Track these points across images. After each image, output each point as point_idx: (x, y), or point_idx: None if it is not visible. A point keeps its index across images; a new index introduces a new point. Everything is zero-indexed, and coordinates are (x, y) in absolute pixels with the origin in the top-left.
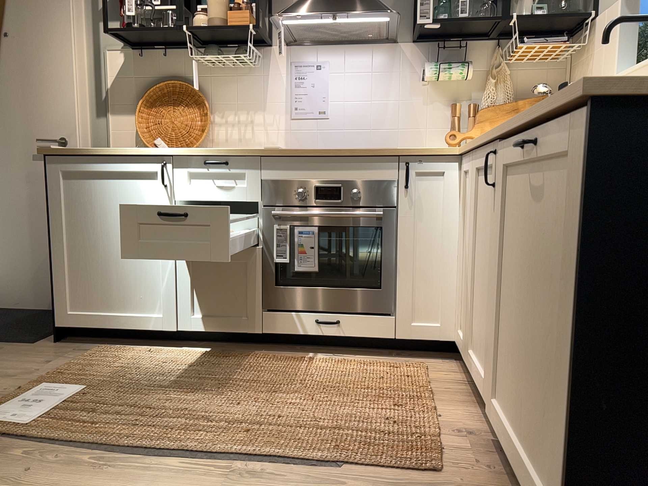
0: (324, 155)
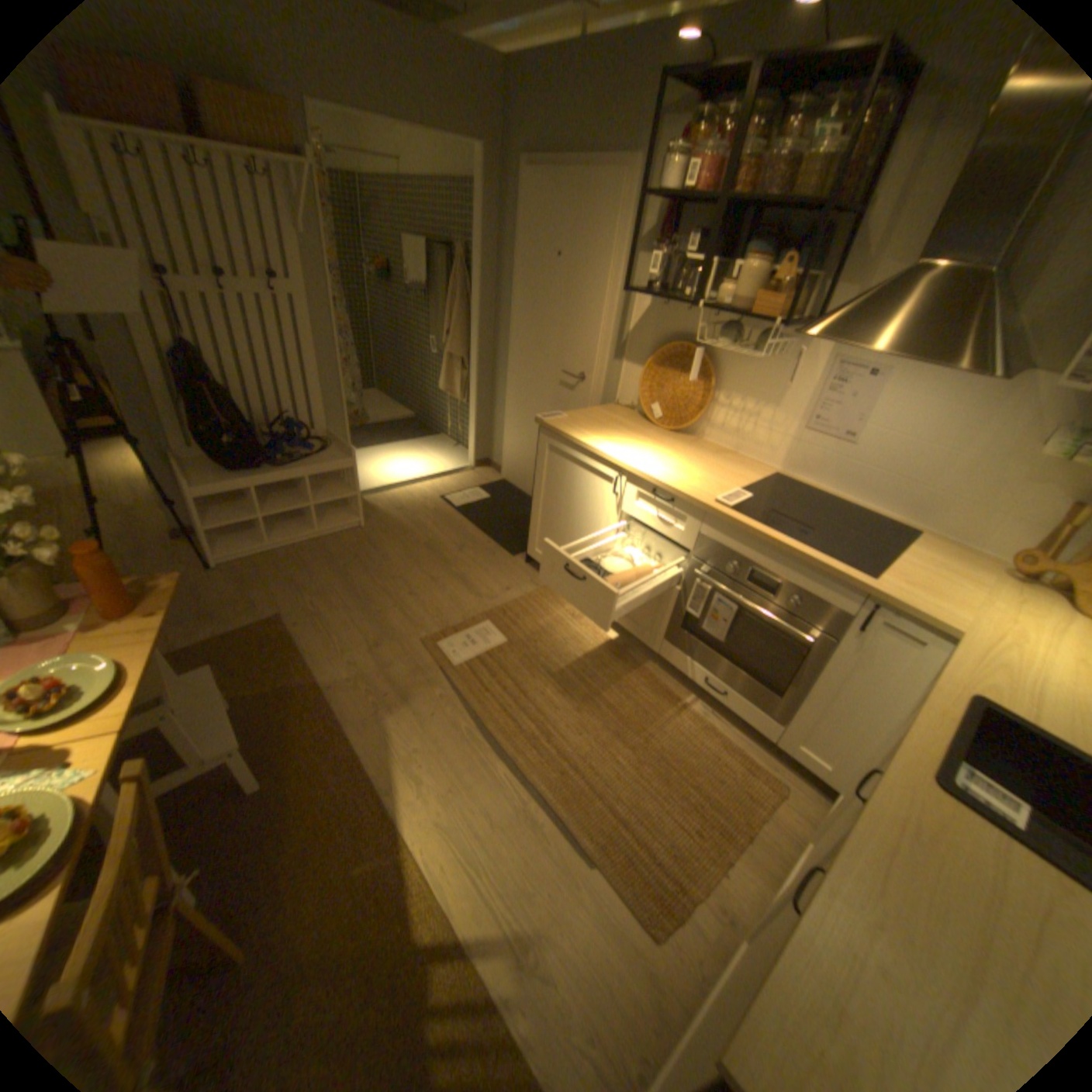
0: (773, 545)
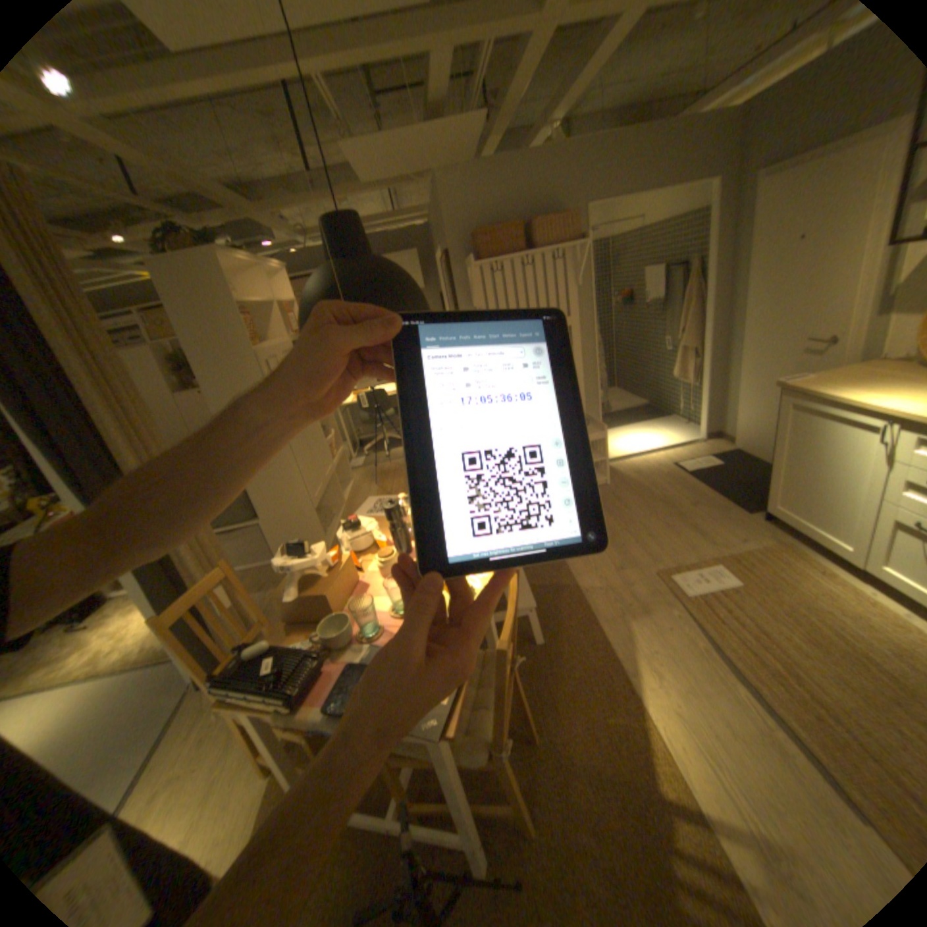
0: None
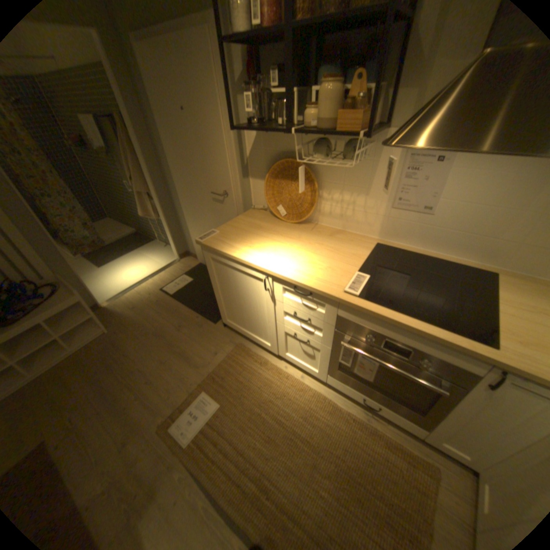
0: (402, 326)
